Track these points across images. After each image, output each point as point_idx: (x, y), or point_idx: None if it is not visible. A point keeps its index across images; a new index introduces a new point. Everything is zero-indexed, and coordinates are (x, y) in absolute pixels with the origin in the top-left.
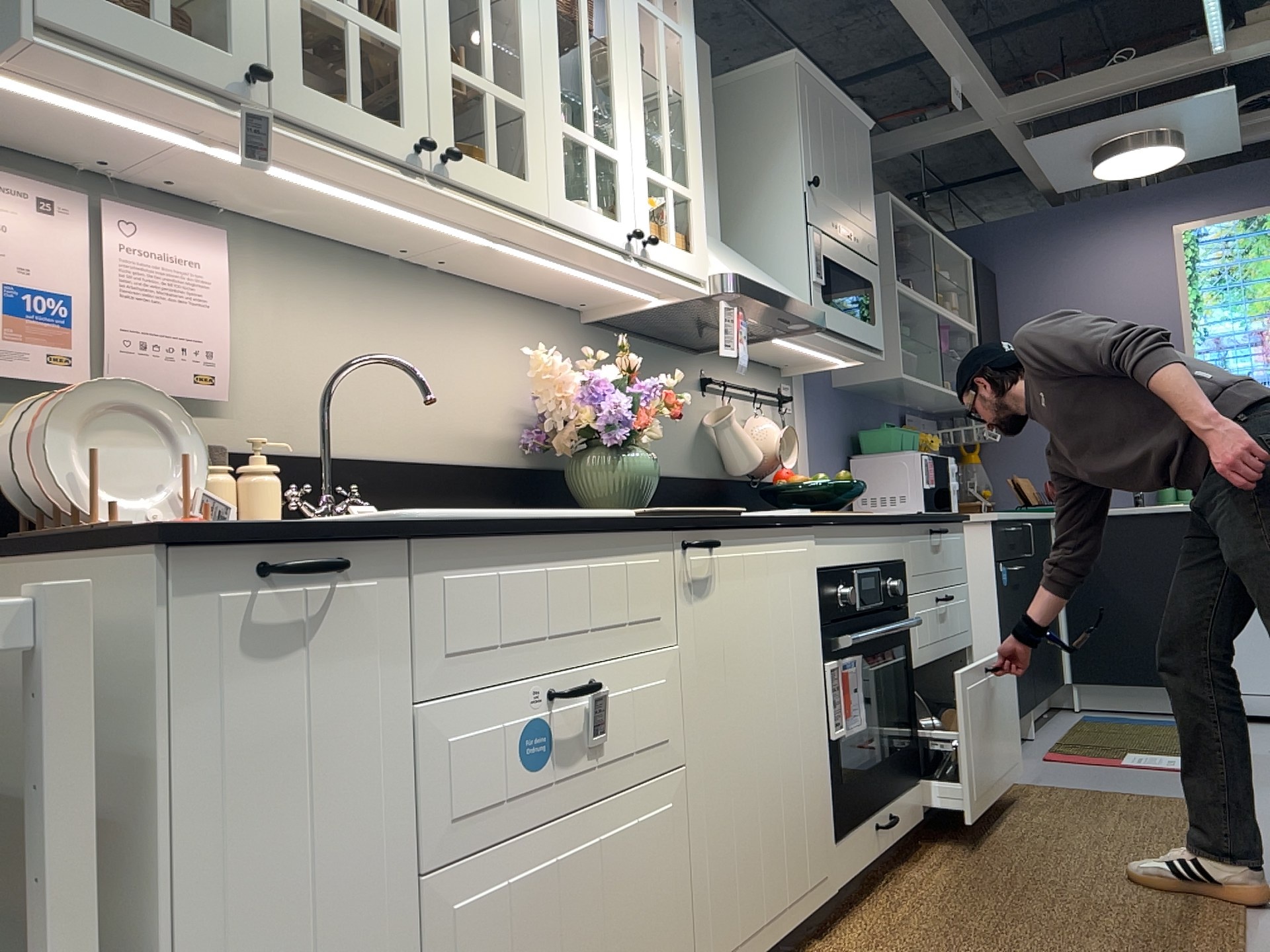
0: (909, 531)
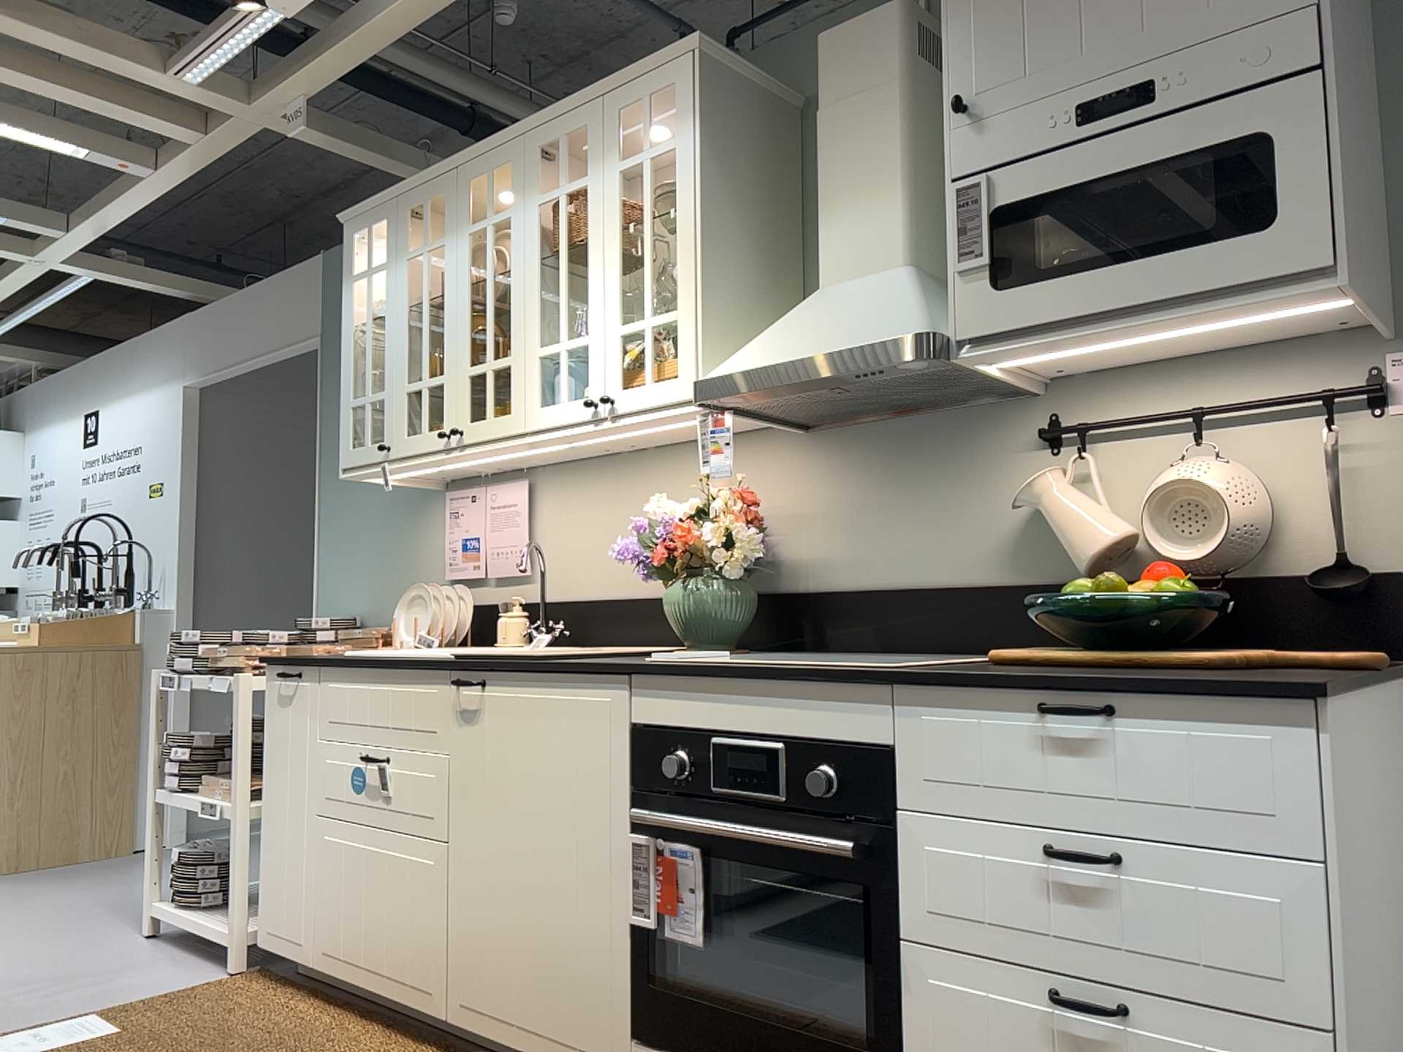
0: (914, 699)
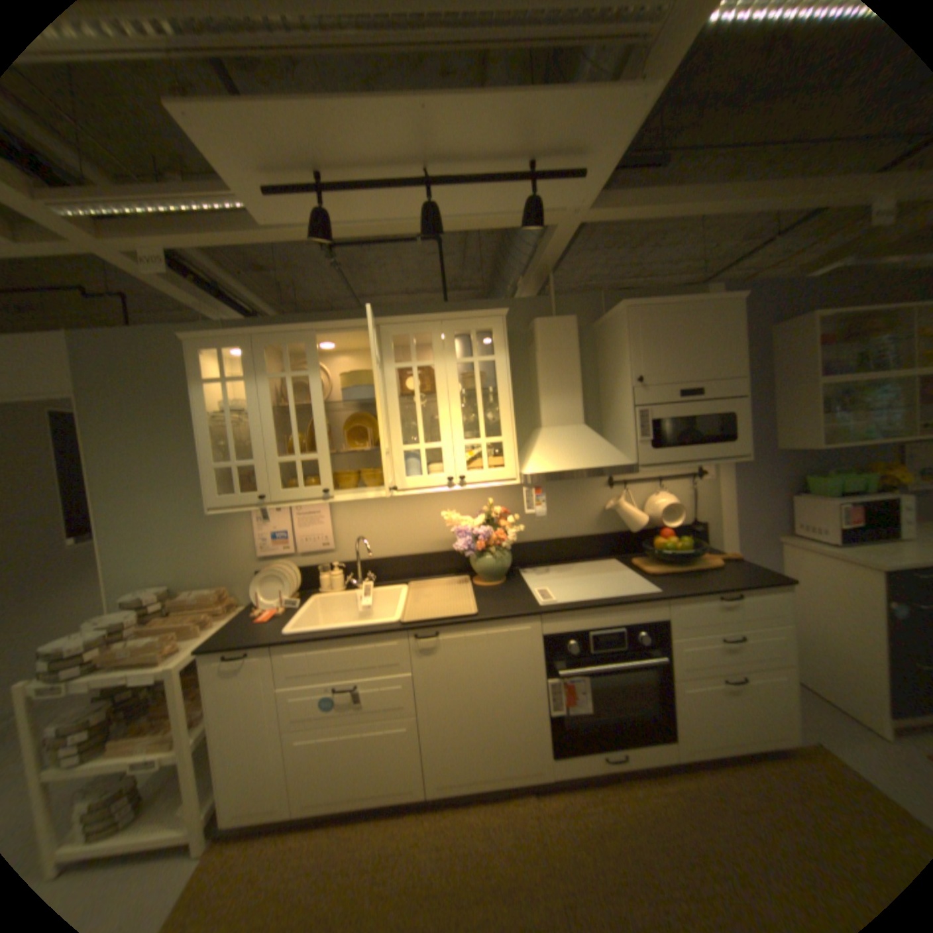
0: (678, 604)
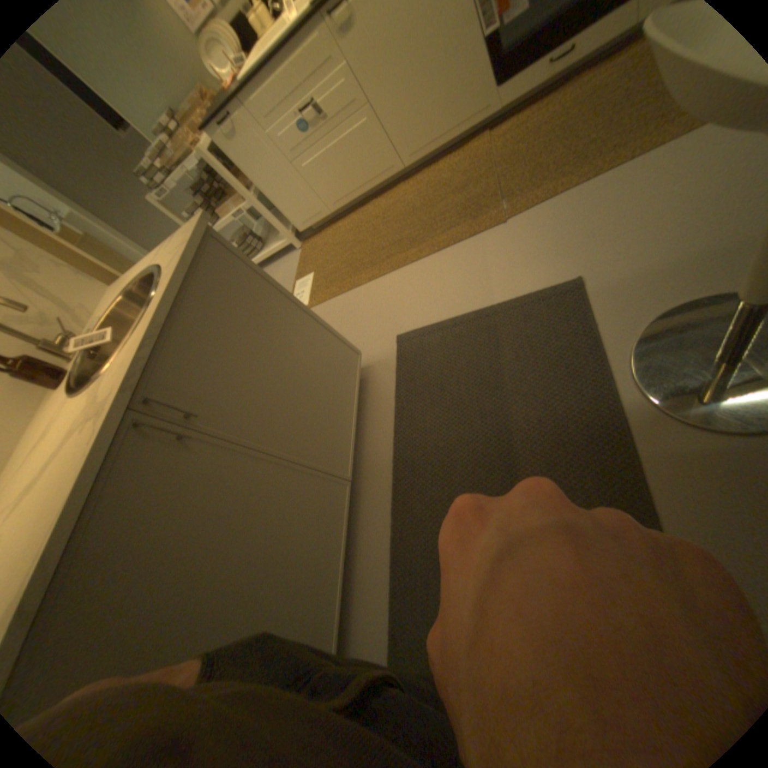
0: None
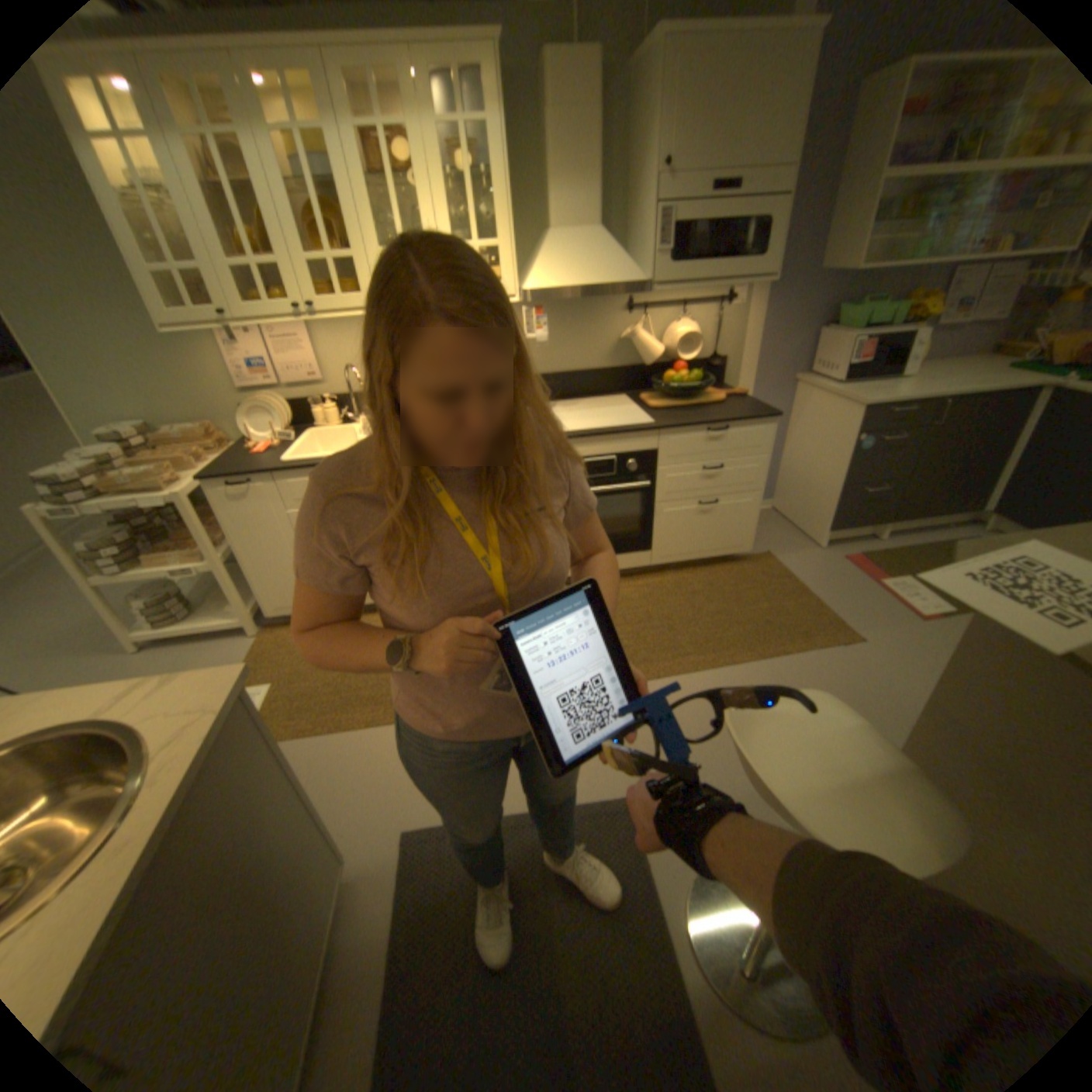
0: (667, 434)
